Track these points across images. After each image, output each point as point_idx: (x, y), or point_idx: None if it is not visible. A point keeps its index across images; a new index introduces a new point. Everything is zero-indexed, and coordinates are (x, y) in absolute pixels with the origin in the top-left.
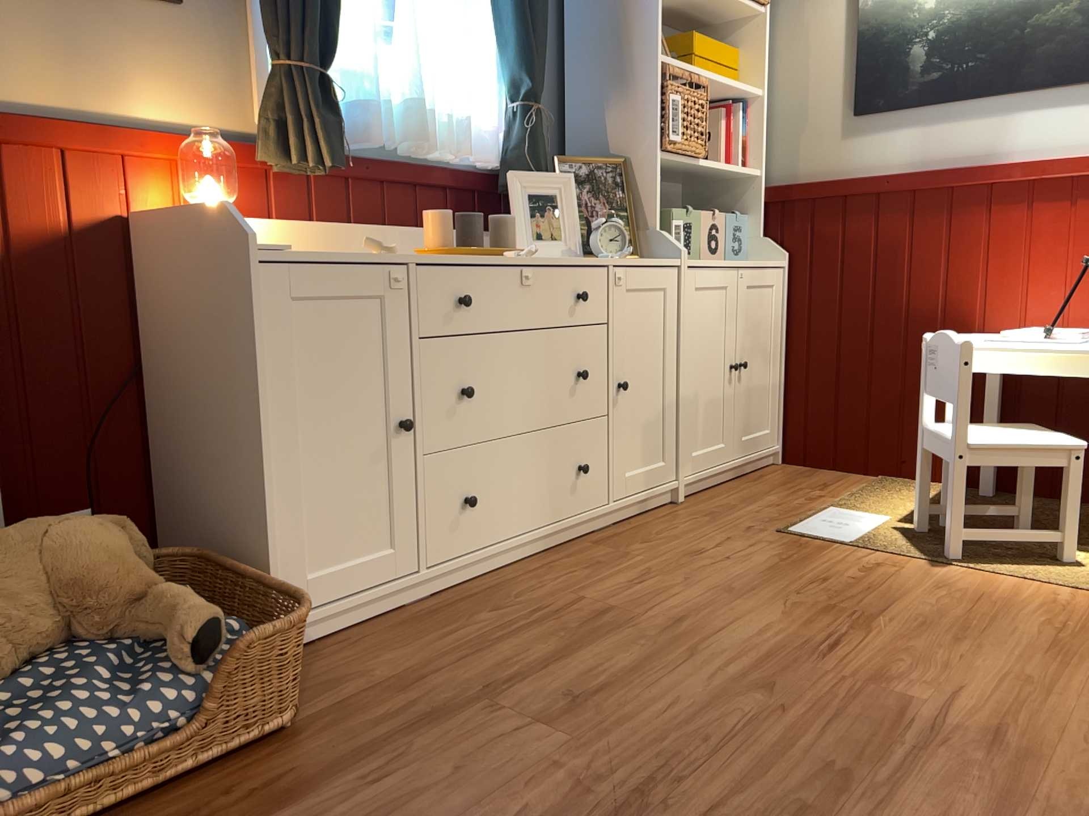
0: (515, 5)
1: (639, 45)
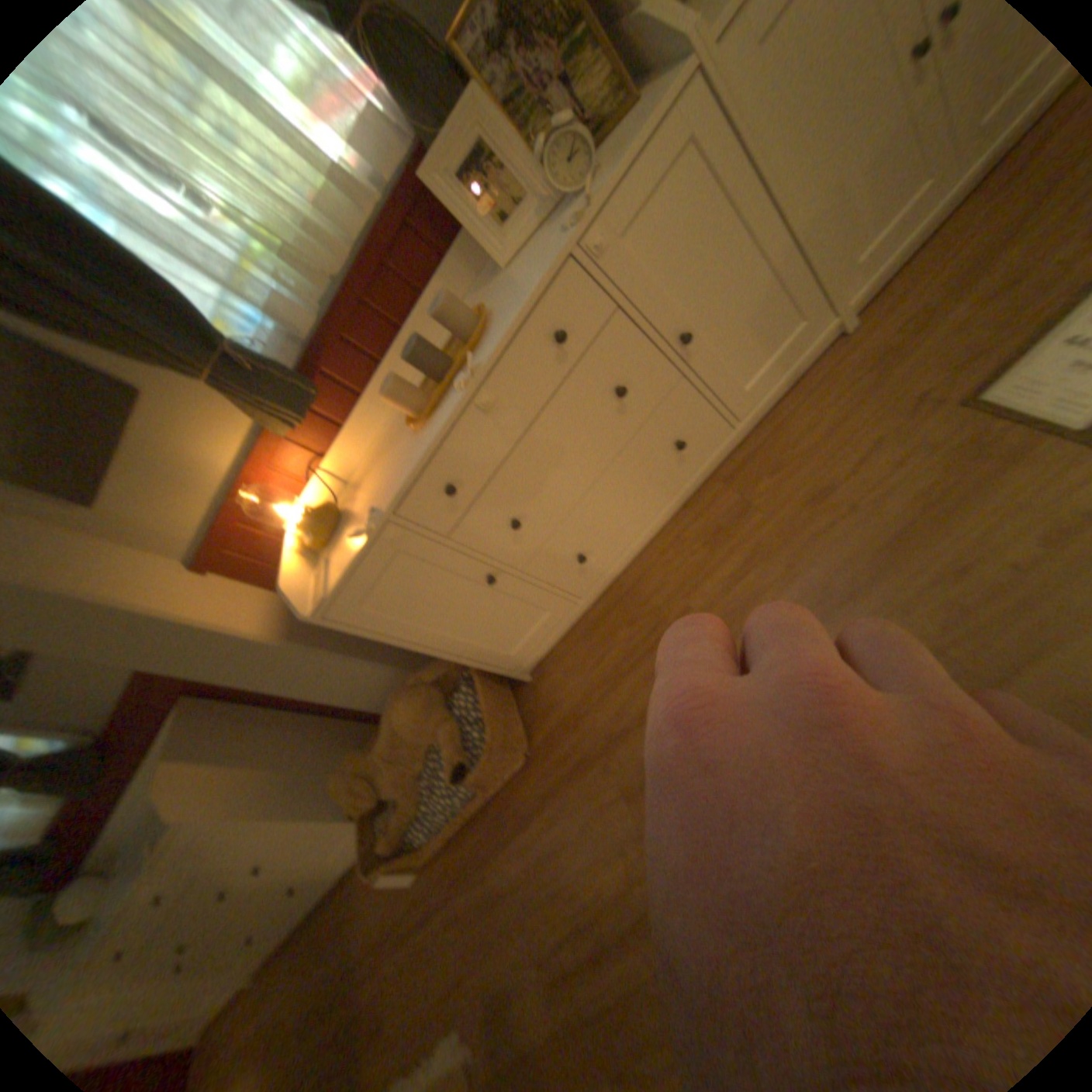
0: None
1: None
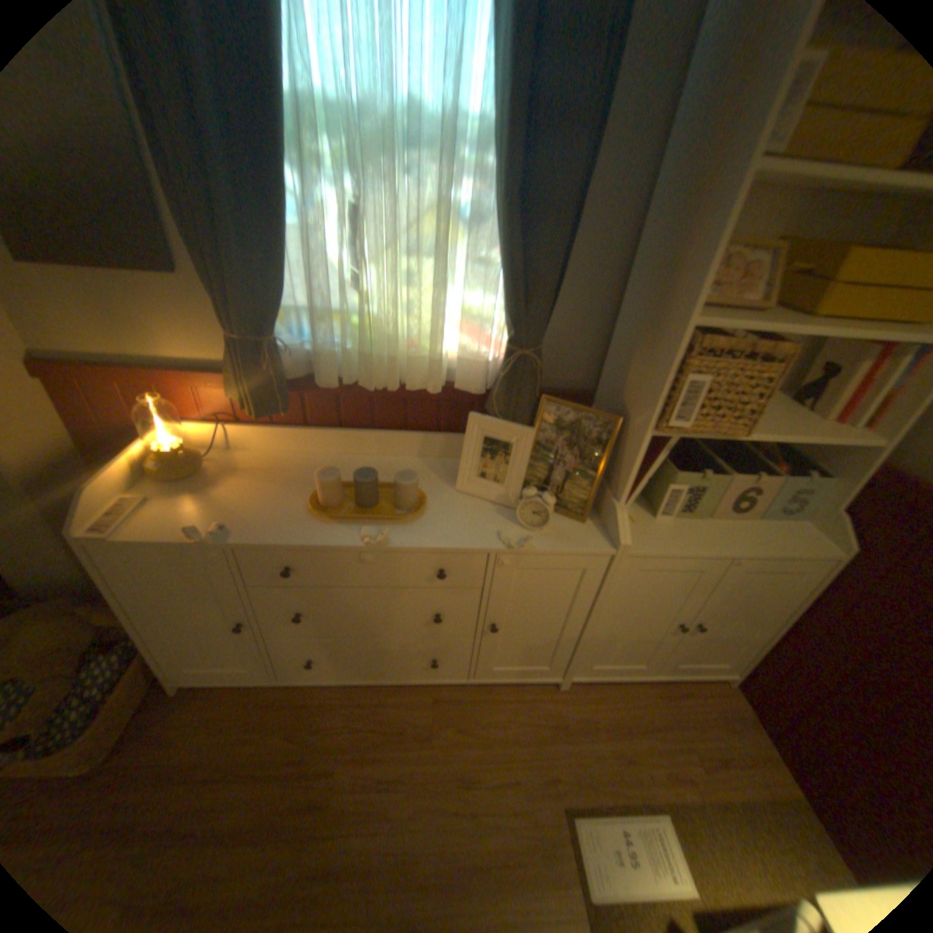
0: (504, 241)
1: (683, 292)
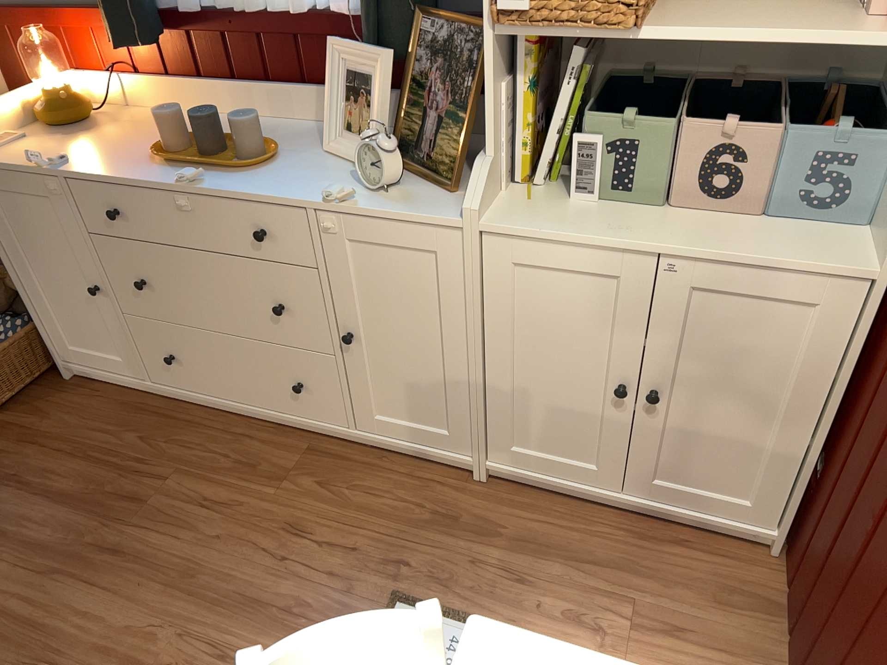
0: None
1: None
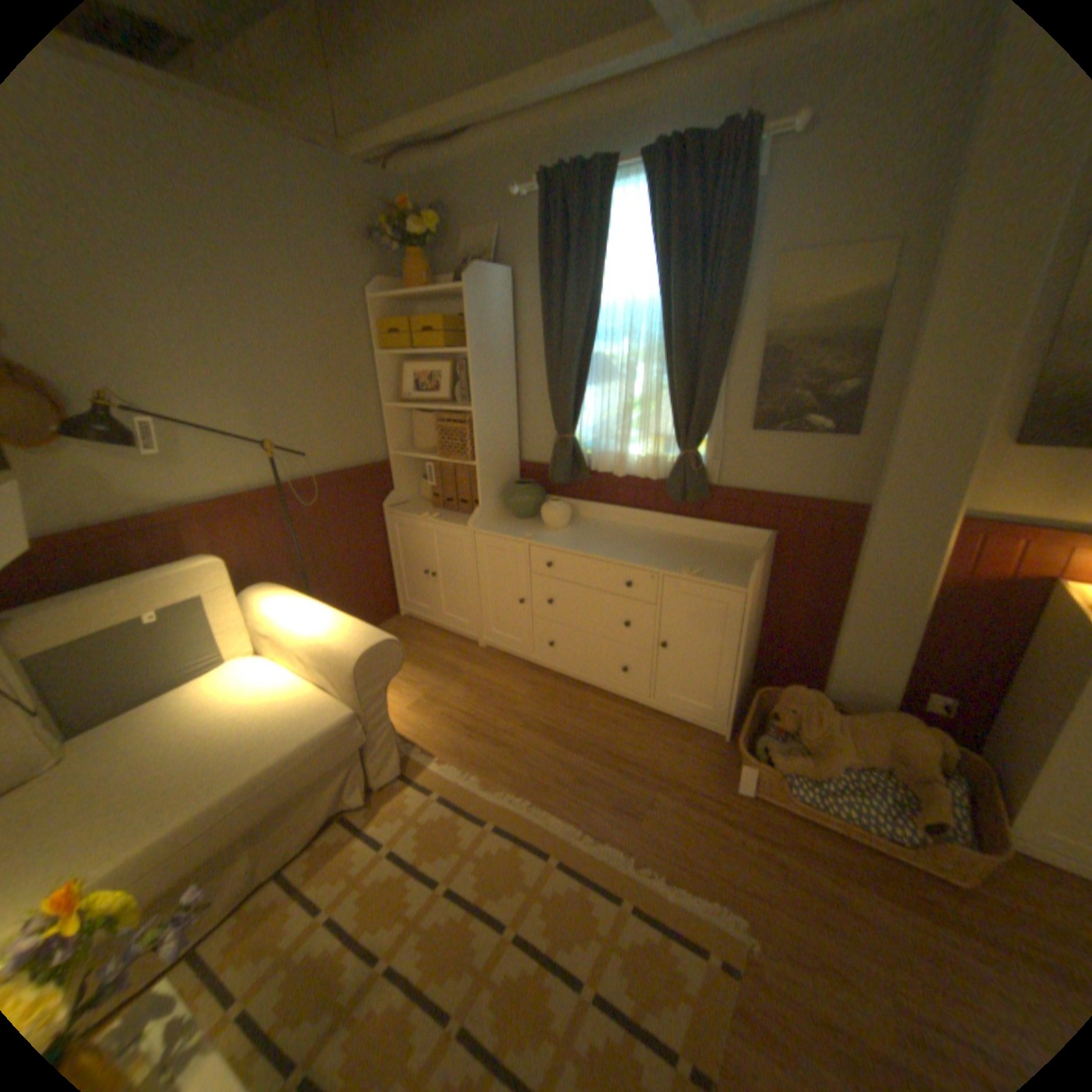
0: None
1: None
